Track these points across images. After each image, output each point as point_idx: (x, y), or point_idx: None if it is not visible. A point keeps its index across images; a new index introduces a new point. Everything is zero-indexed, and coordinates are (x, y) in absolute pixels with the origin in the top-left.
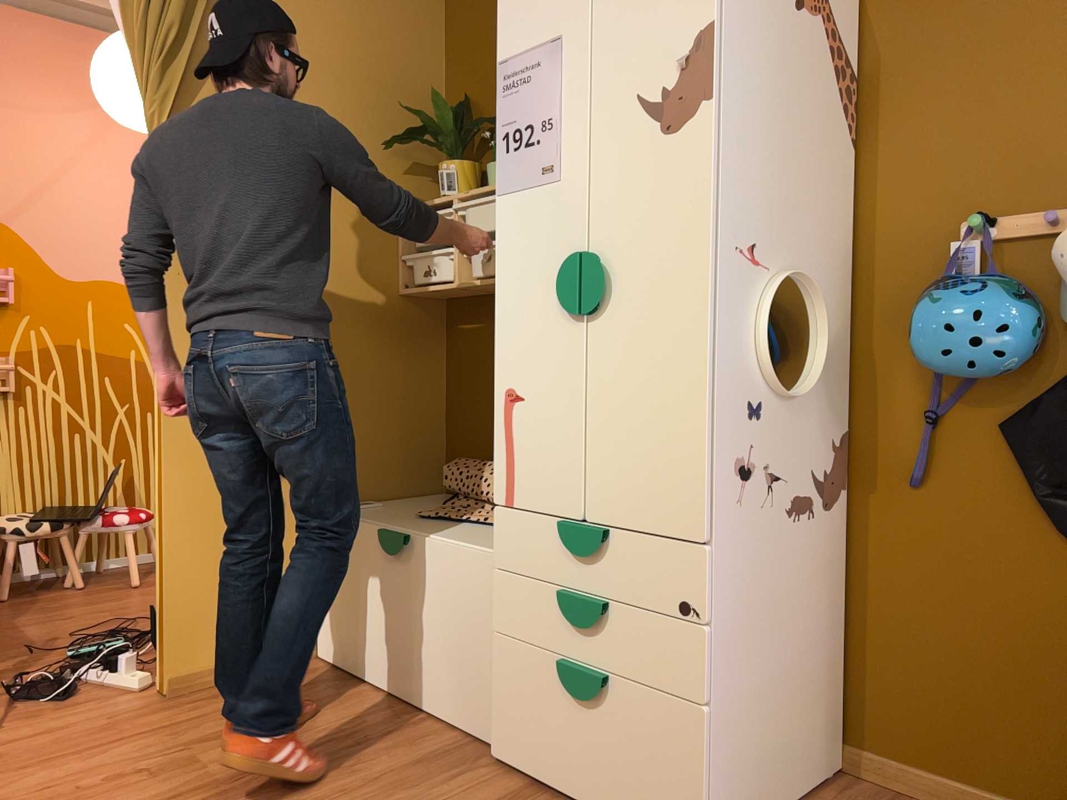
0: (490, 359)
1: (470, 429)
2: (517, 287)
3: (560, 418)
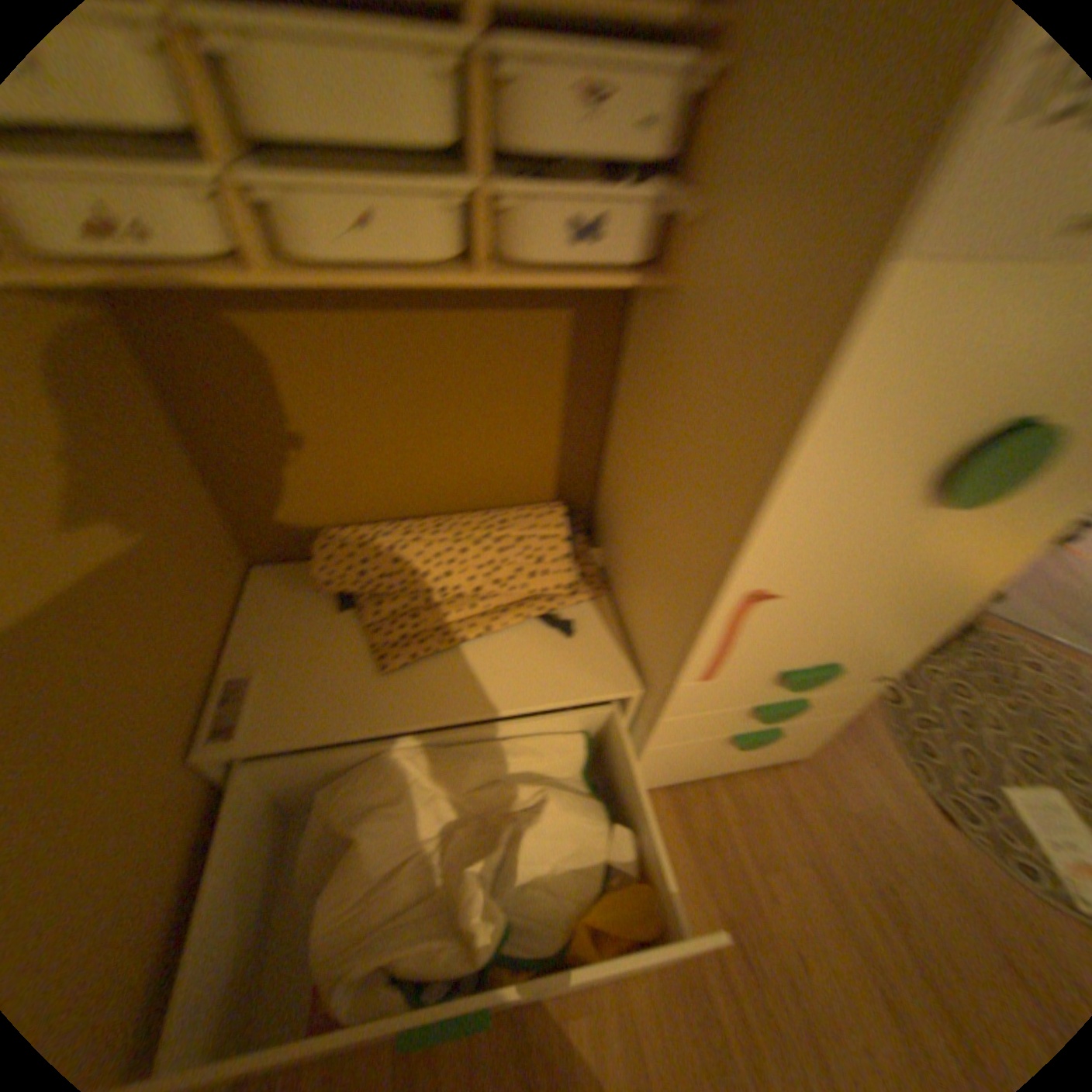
0: (293, 376)
1: (278, 481)
2: (847, 463)
3: (834, 603)
